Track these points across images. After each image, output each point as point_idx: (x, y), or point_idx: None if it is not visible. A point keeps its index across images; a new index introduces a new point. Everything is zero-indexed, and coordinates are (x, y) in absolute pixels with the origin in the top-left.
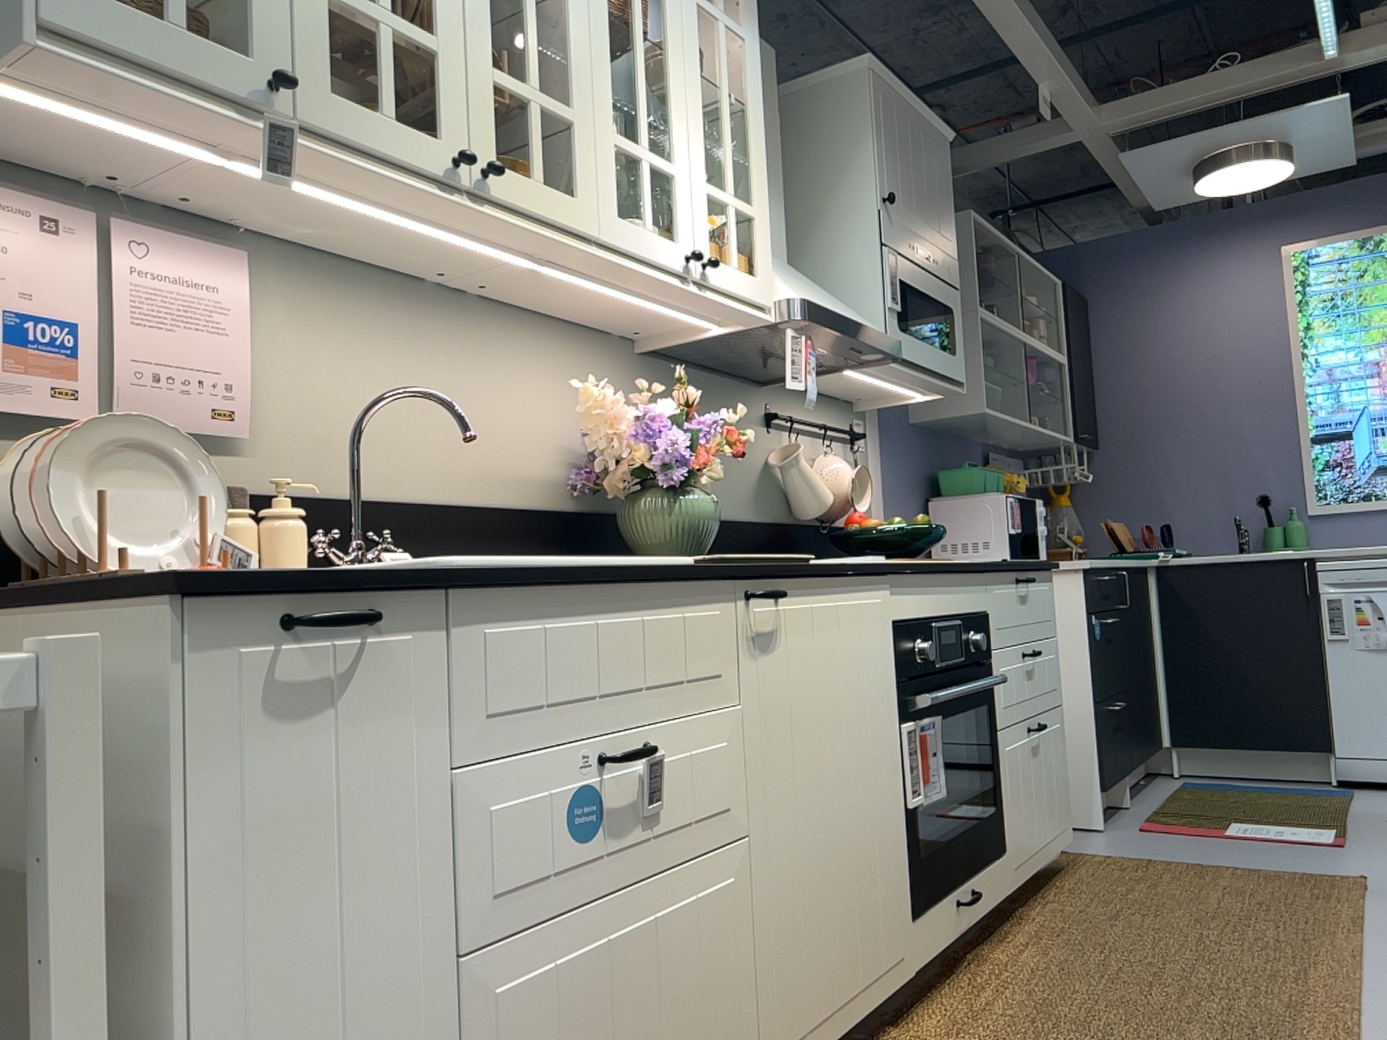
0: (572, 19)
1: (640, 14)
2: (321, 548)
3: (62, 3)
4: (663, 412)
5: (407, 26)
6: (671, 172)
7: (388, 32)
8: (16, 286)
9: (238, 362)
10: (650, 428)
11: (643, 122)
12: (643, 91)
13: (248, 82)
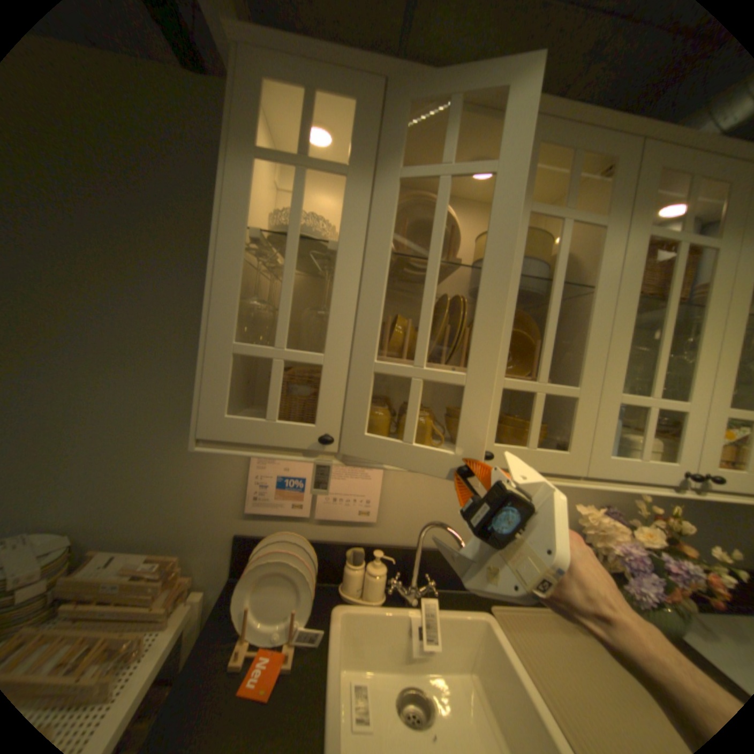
0: (596, 317)
1: (679, 288)
2: (392, 588)
3: (211, 426)
4: (653, 534)
5: (435, 371)
6: (685, 409)
7: (418, 379)
8: (283, 465)
9: (375, 489)
10: (632, 557)
11: (663, 372)
12: (668, 351)
13: (312, 438)
